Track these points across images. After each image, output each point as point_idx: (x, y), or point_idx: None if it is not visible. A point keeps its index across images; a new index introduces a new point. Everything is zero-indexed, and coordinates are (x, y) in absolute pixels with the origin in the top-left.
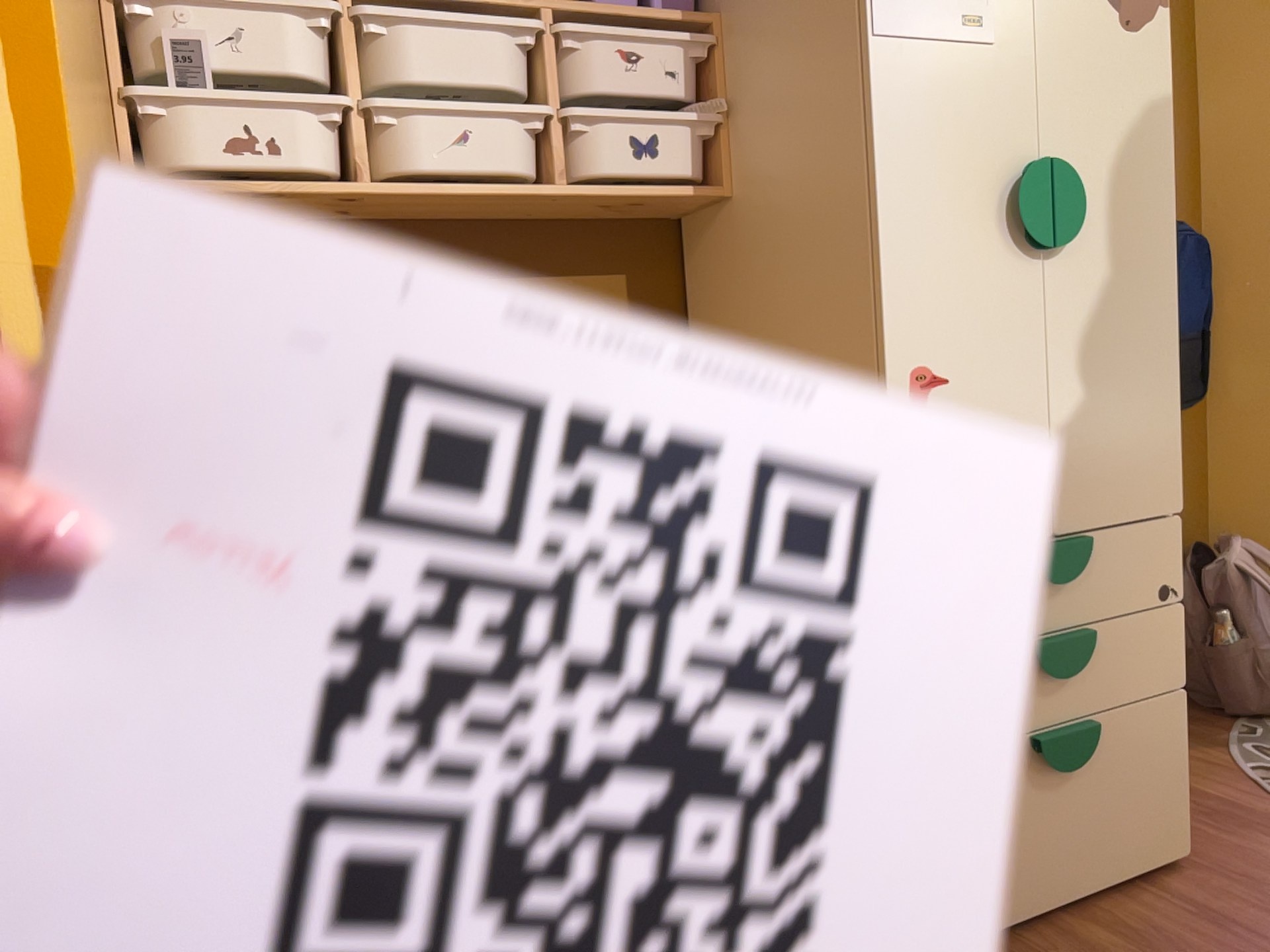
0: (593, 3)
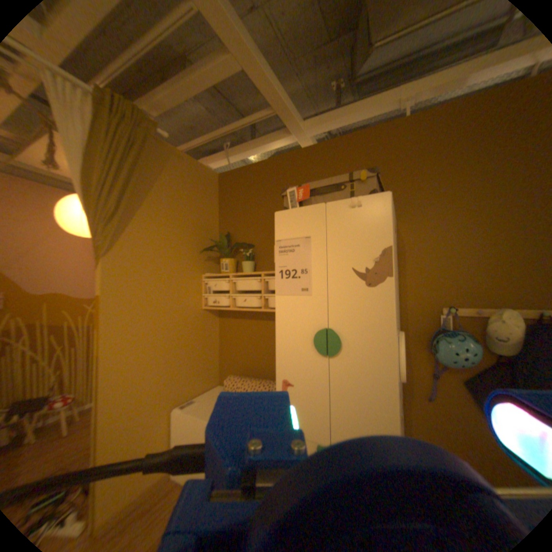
0: (271, 271)
